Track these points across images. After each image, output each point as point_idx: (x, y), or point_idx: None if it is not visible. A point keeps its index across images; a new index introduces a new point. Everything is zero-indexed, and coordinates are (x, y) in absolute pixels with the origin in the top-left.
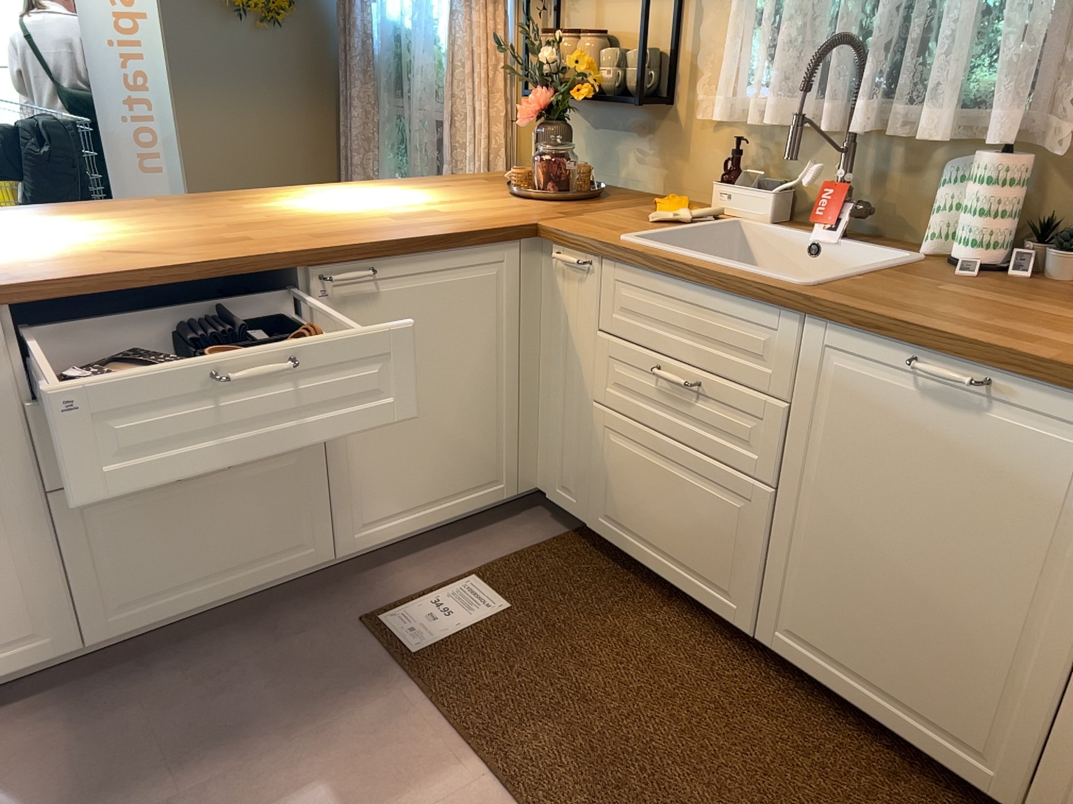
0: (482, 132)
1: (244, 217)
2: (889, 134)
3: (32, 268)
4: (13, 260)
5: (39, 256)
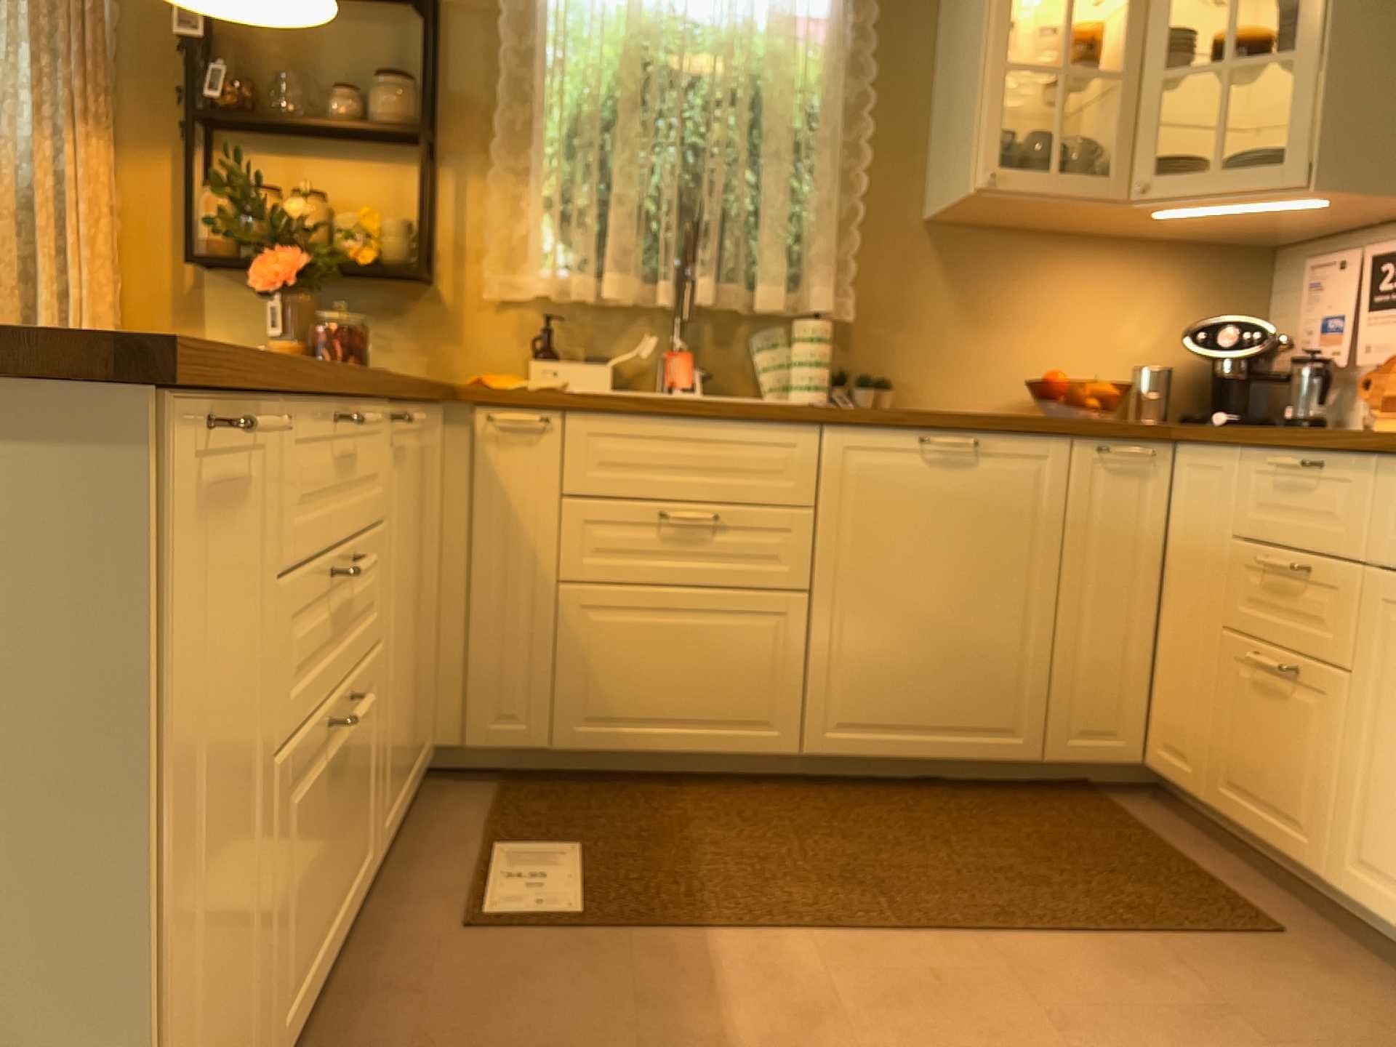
0: (89, 310)
1: None
2: (724, 304)
3: None
4: None
5: None
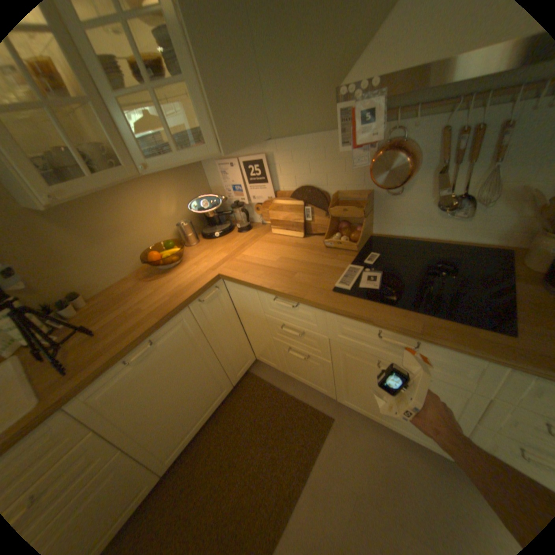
0: None
1: None
2: None
3: None
4: None
5: None
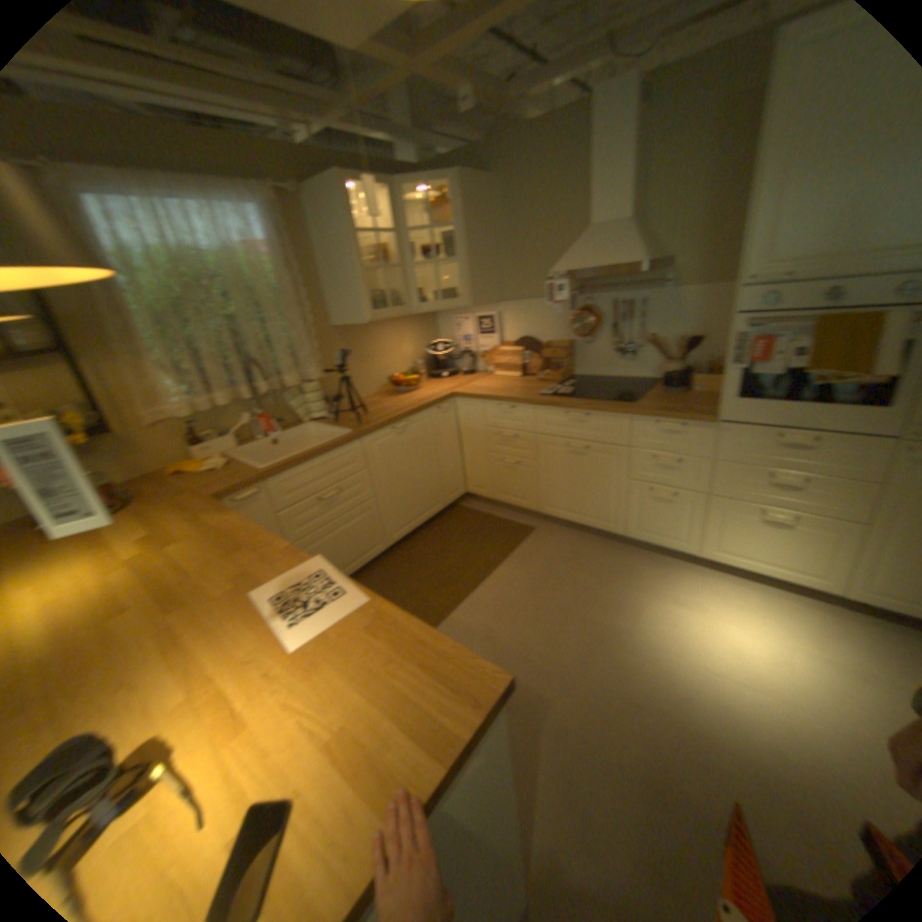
0: None
1: (108, 634)
2: (268, 392)
3: (336, 635)
4: (304, 671)
5: (288, 664)
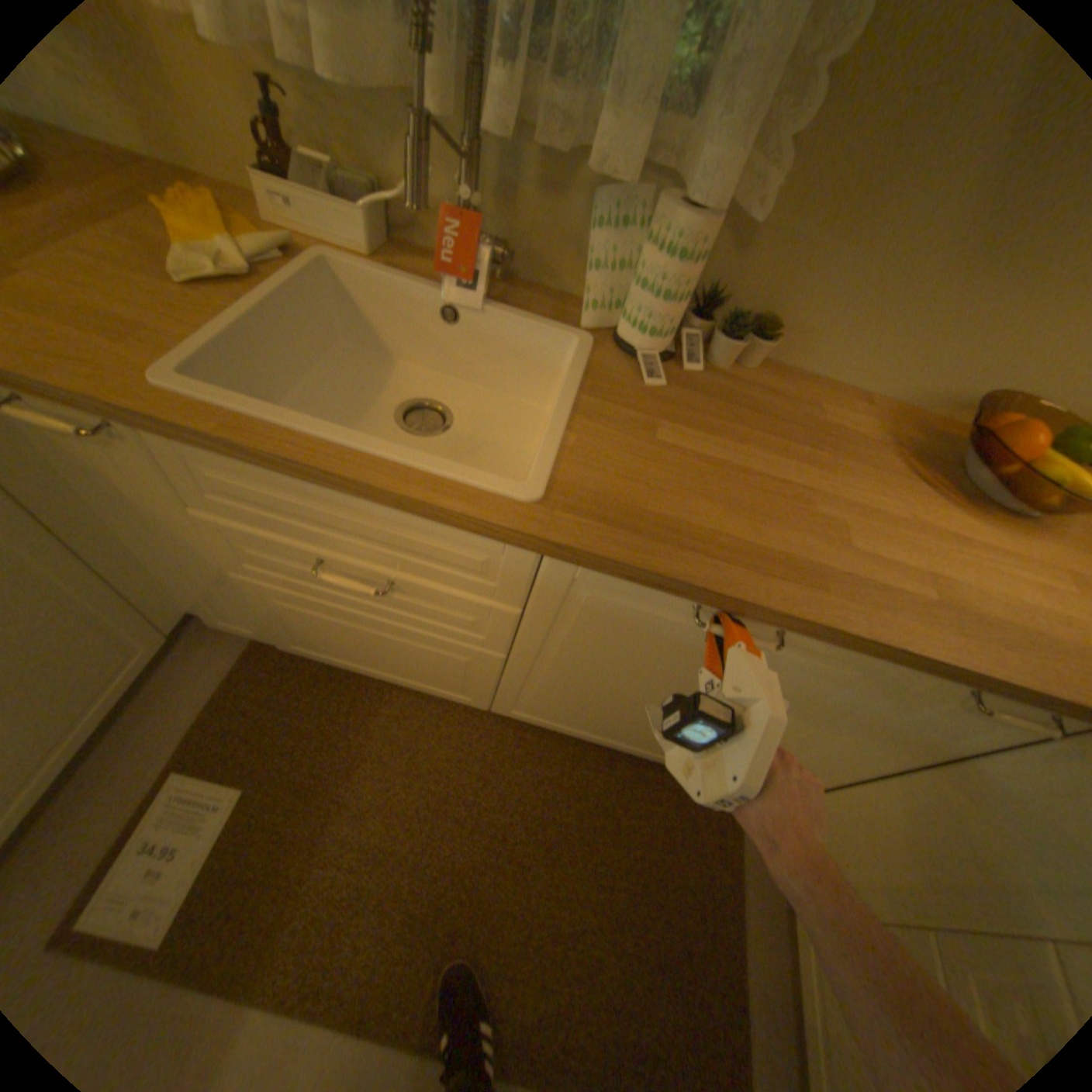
0: None
1: None
2: (542, 134)
3: None
4: None
5: None
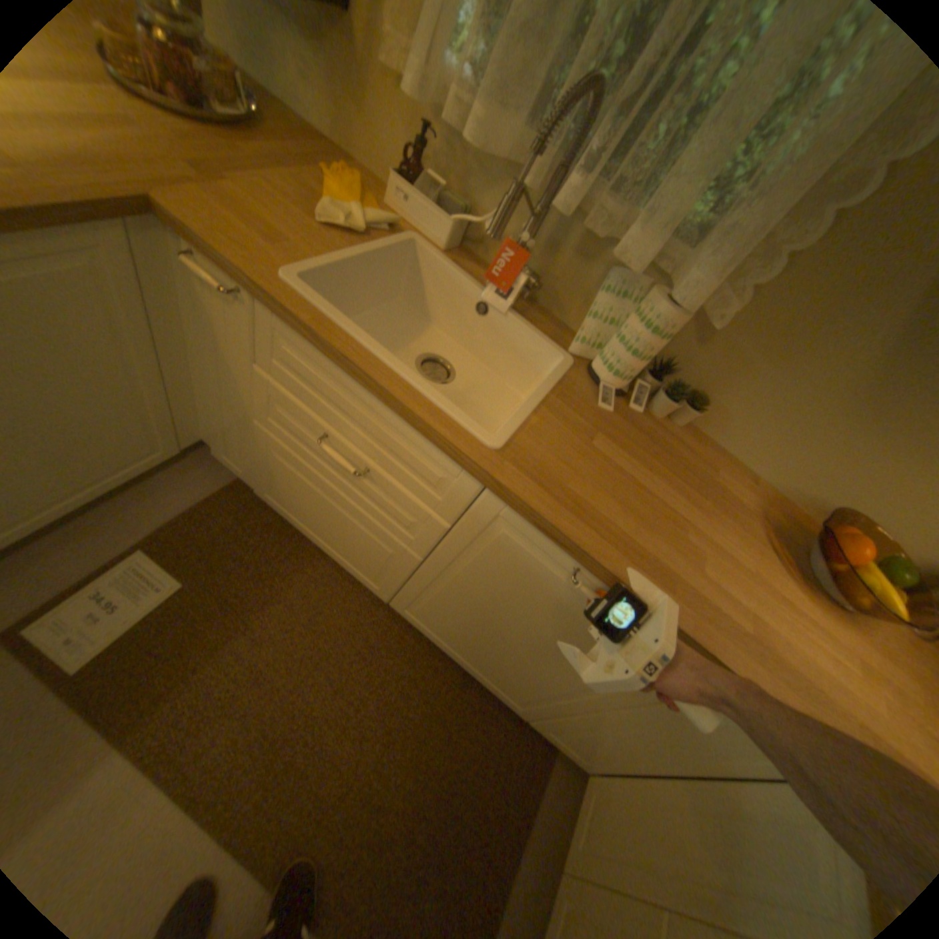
0: None
1: None
2: (591, 222)
3: None
4: None
5: None
